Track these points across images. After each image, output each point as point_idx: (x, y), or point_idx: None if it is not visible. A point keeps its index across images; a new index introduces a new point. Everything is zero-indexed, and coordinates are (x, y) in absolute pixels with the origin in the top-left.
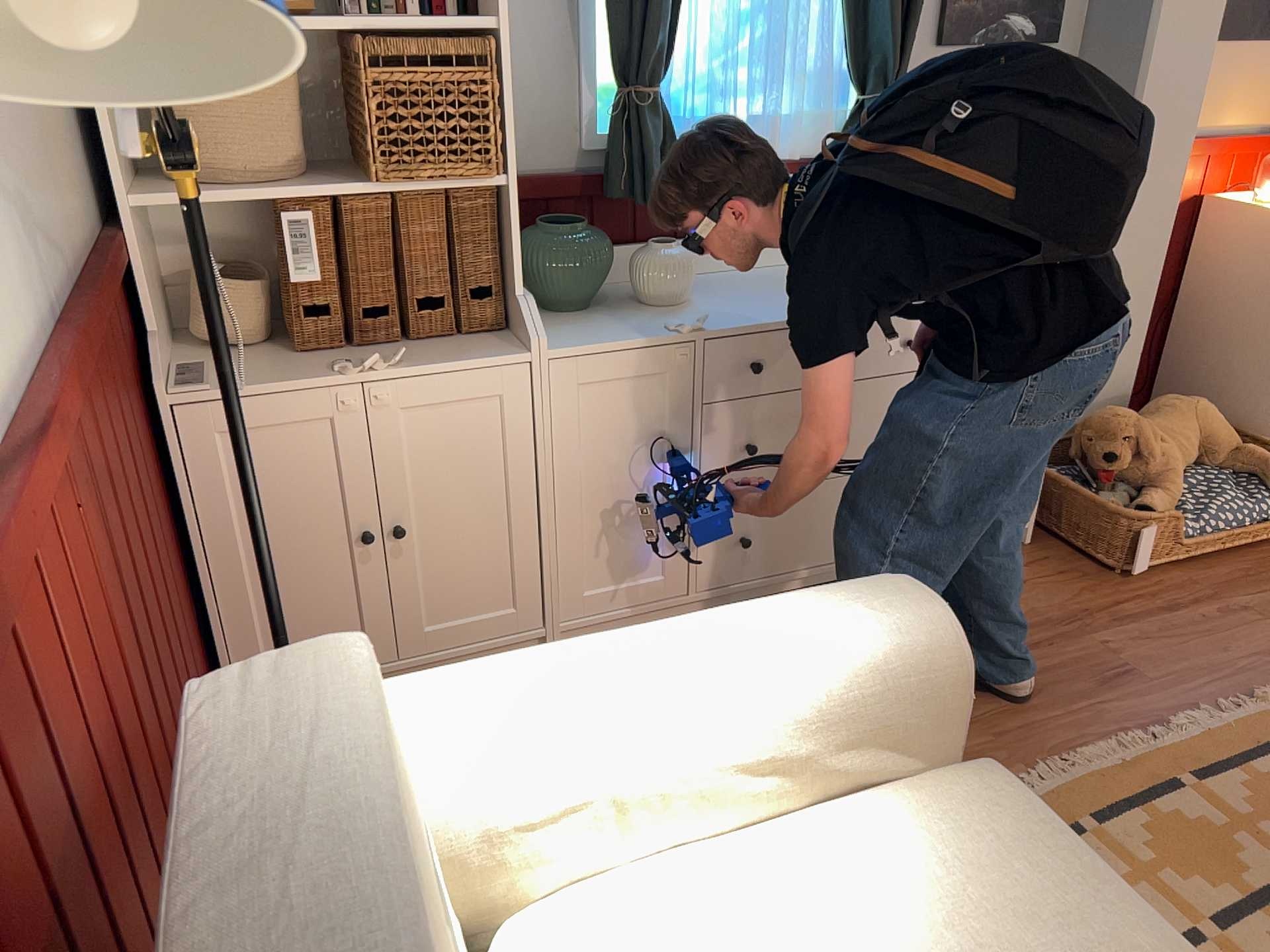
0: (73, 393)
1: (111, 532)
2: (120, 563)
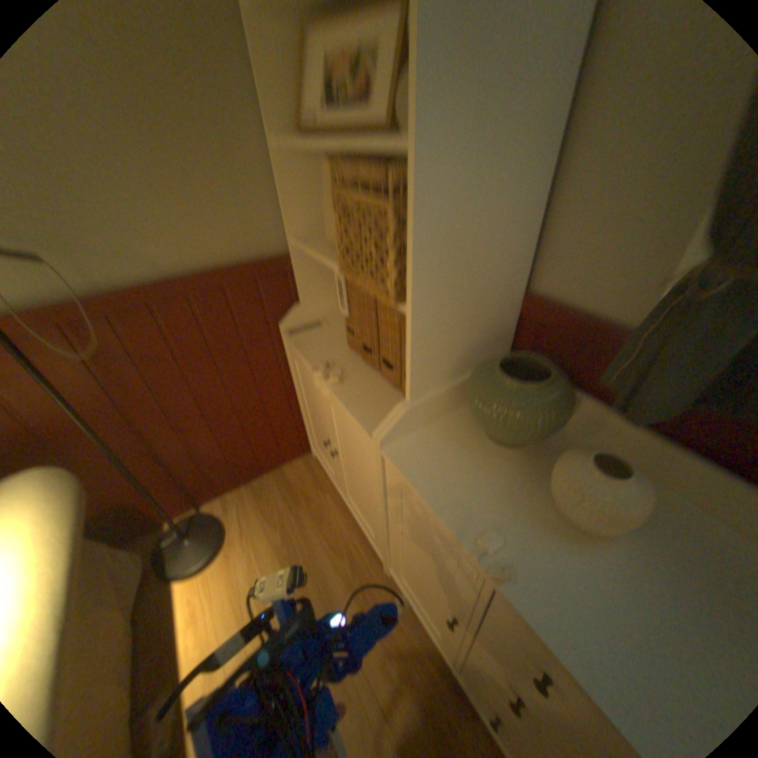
0: (100, 318)
1: (134, 371)
2: (141, 383)
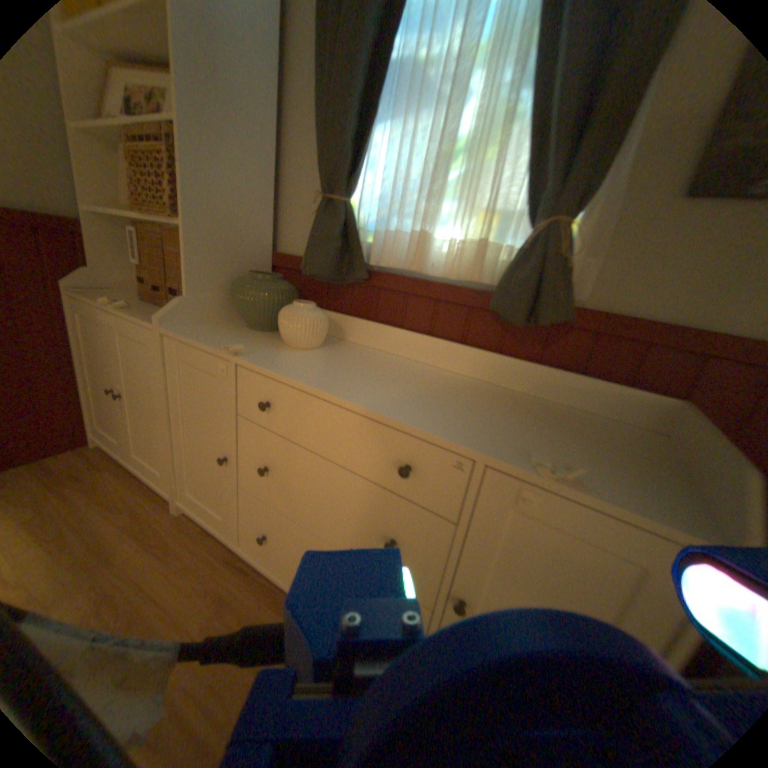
0: None
1: None
2: None
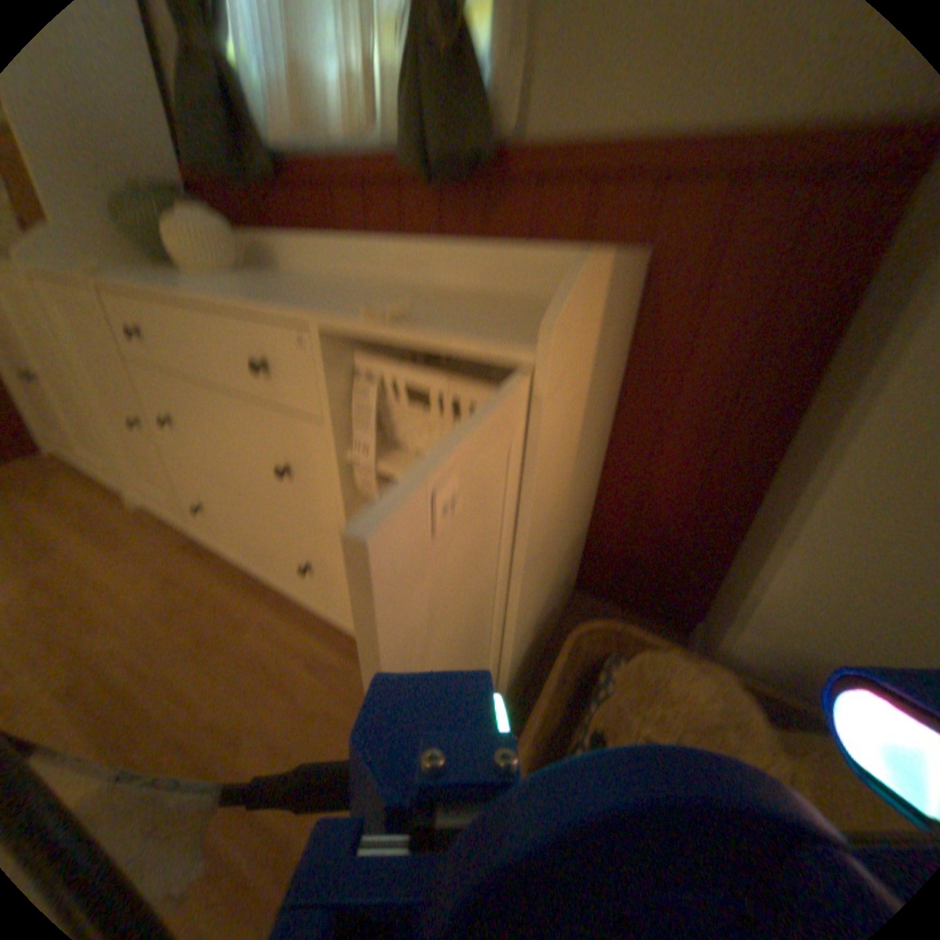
0: None
1: None
2: None
